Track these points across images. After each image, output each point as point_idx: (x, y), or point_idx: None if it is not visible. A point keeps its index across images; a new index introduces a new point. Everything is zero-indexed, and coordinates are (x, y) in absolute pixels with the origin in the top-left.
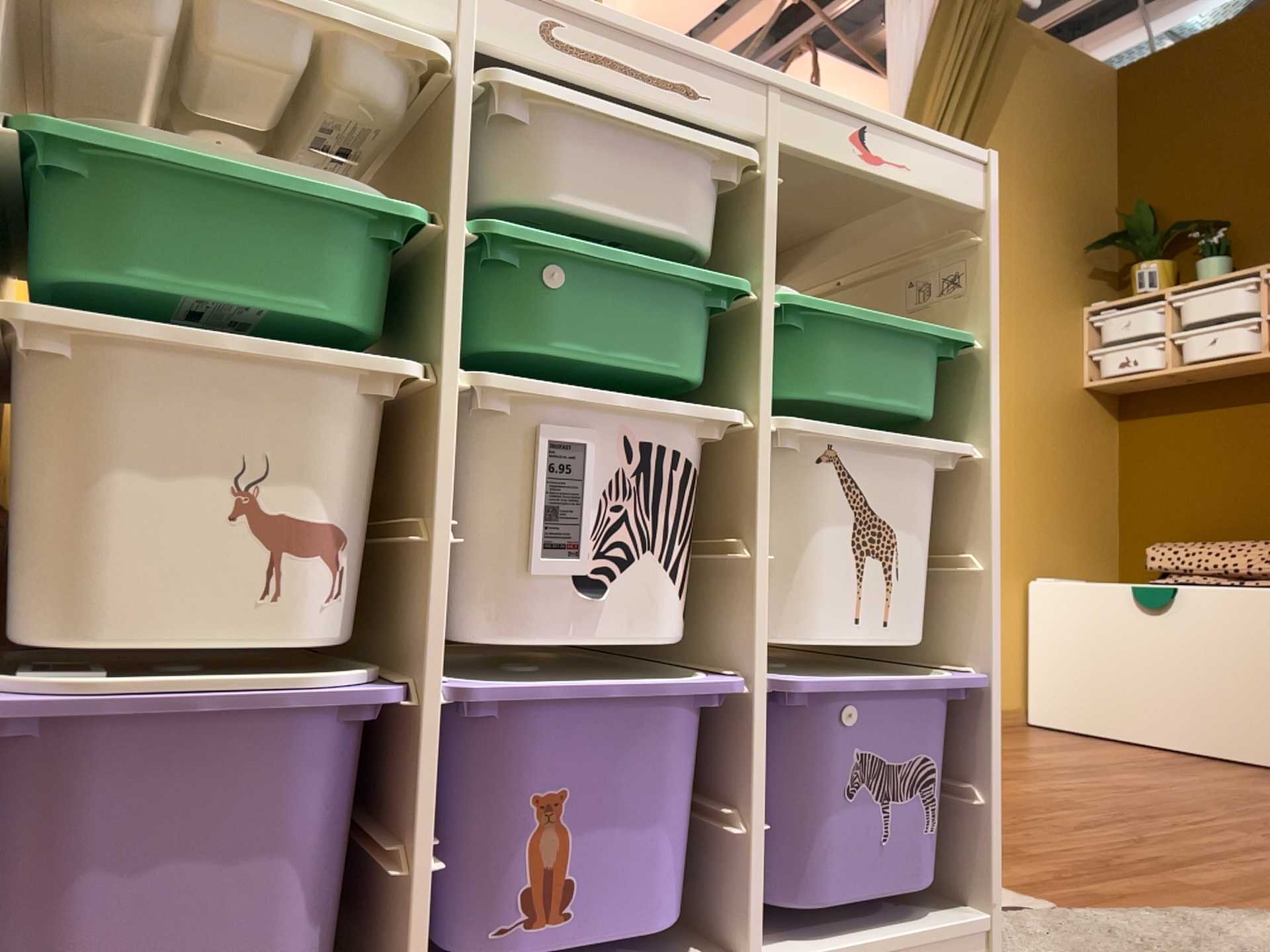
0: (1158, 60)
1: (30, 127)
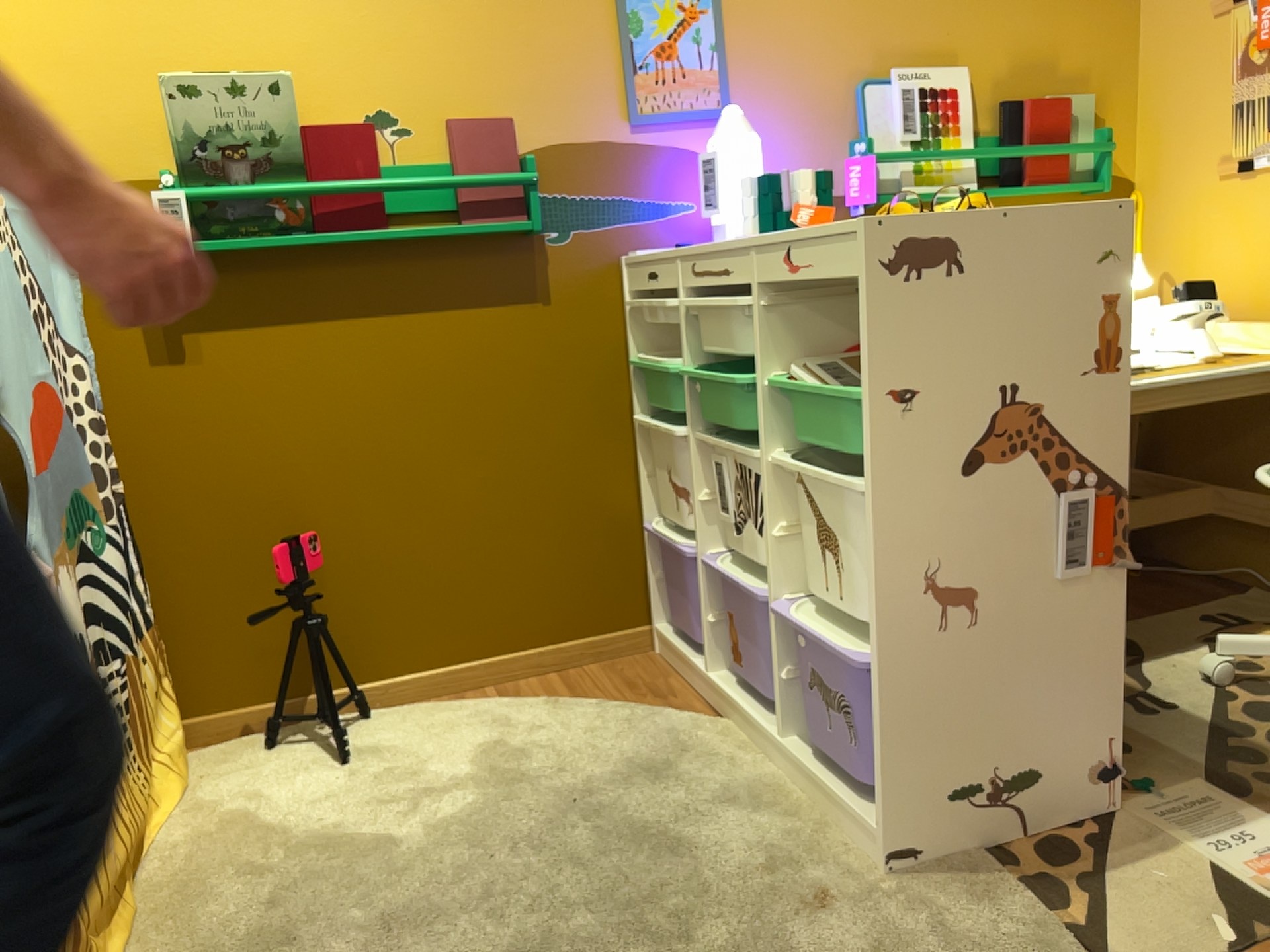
0: None
1: (639, 356)
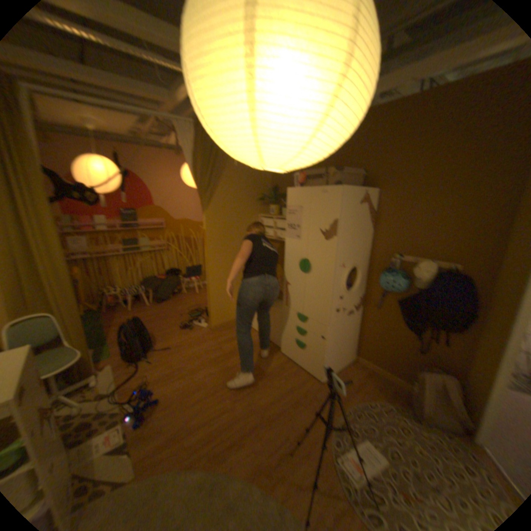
0: None
1: None
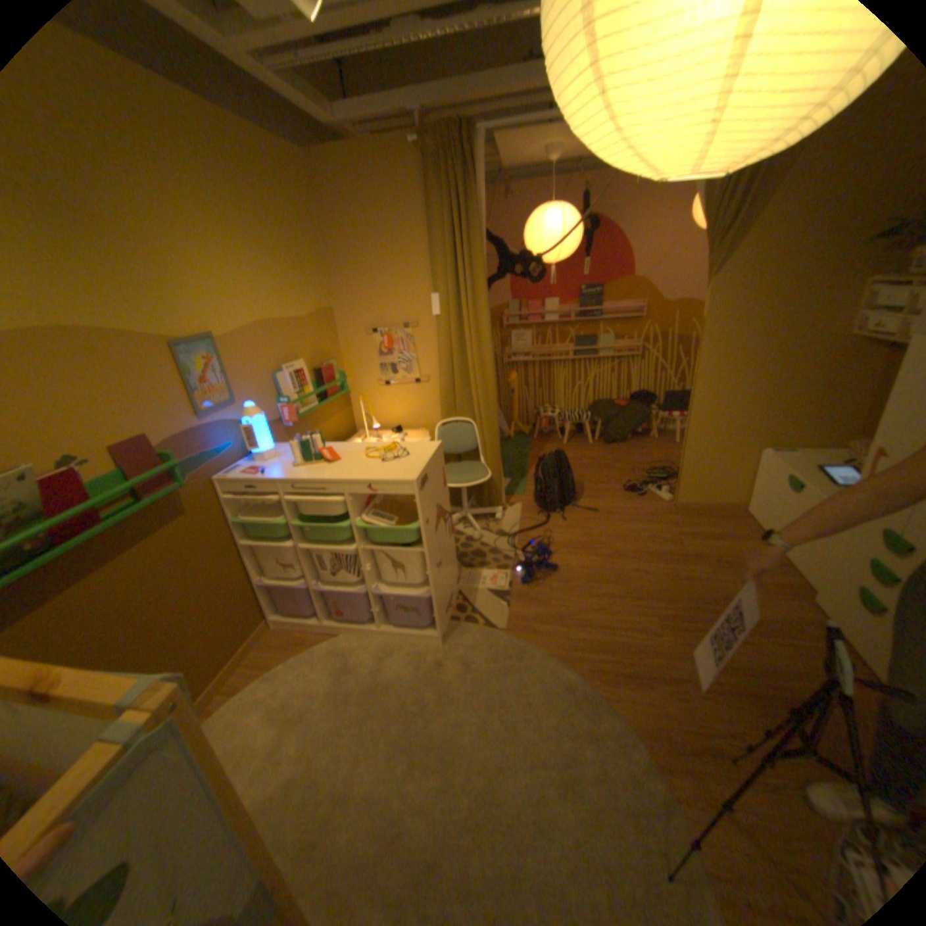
0: None
1: (234, 519)
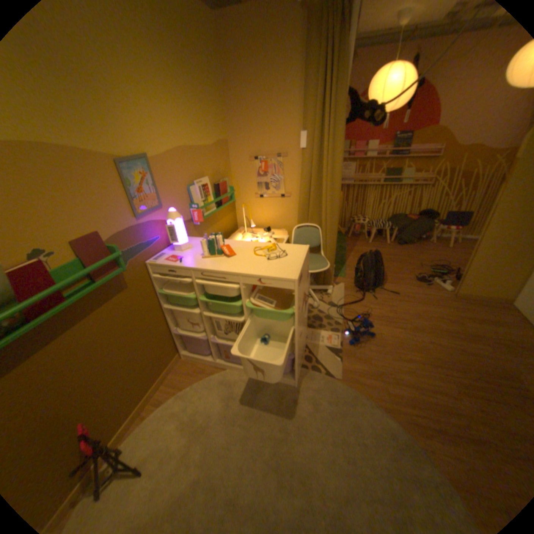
0: None
1: (160, 290)
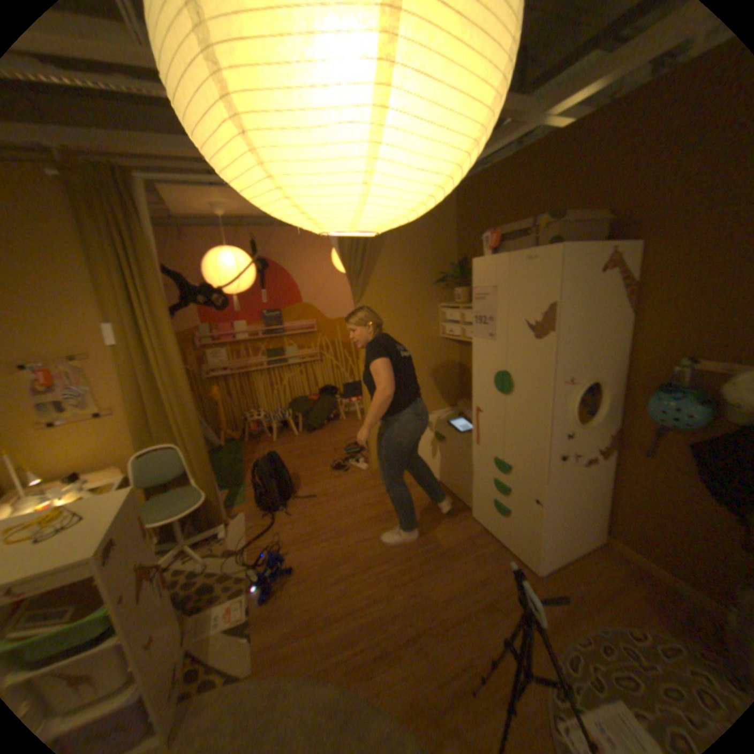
0: (472, 178)
1: None
